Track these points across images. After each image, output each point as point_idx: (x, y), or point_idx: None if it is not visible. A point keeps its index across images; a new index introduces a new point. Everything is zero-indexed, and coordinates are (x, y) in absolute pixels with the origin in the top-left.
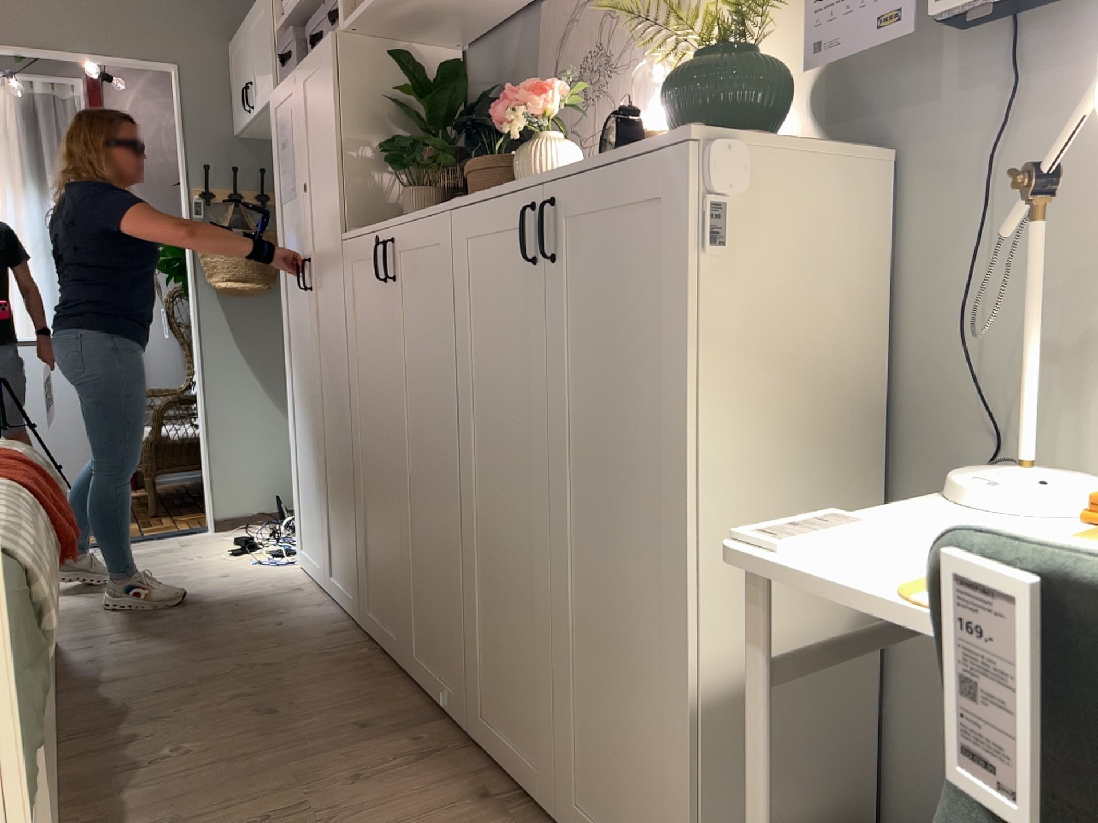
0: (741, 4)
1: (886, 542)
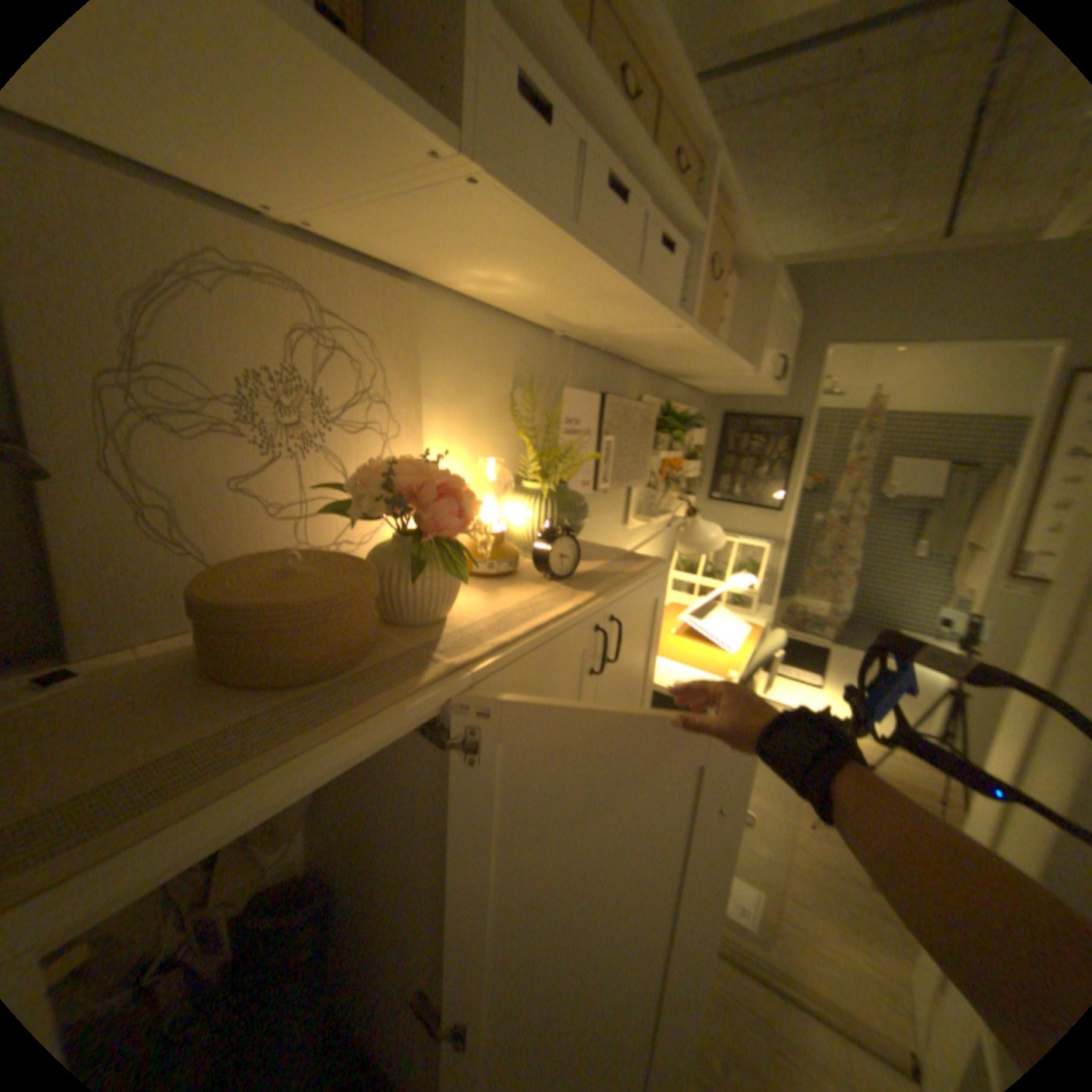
0: (525, 439)
1: (680, 679)
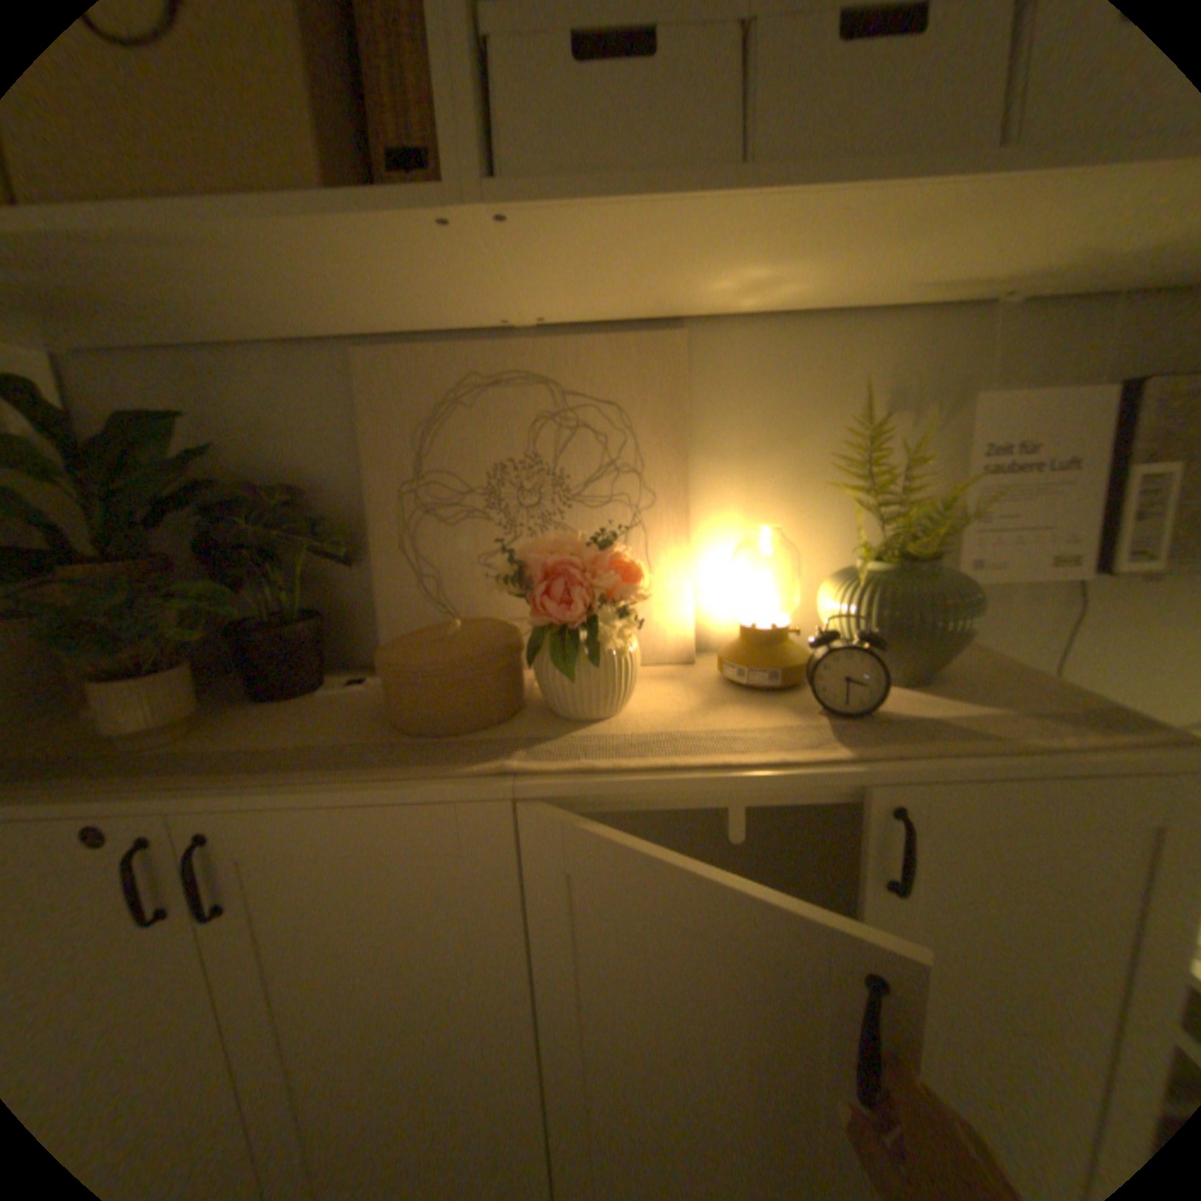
0: (868, 493)
1: None
